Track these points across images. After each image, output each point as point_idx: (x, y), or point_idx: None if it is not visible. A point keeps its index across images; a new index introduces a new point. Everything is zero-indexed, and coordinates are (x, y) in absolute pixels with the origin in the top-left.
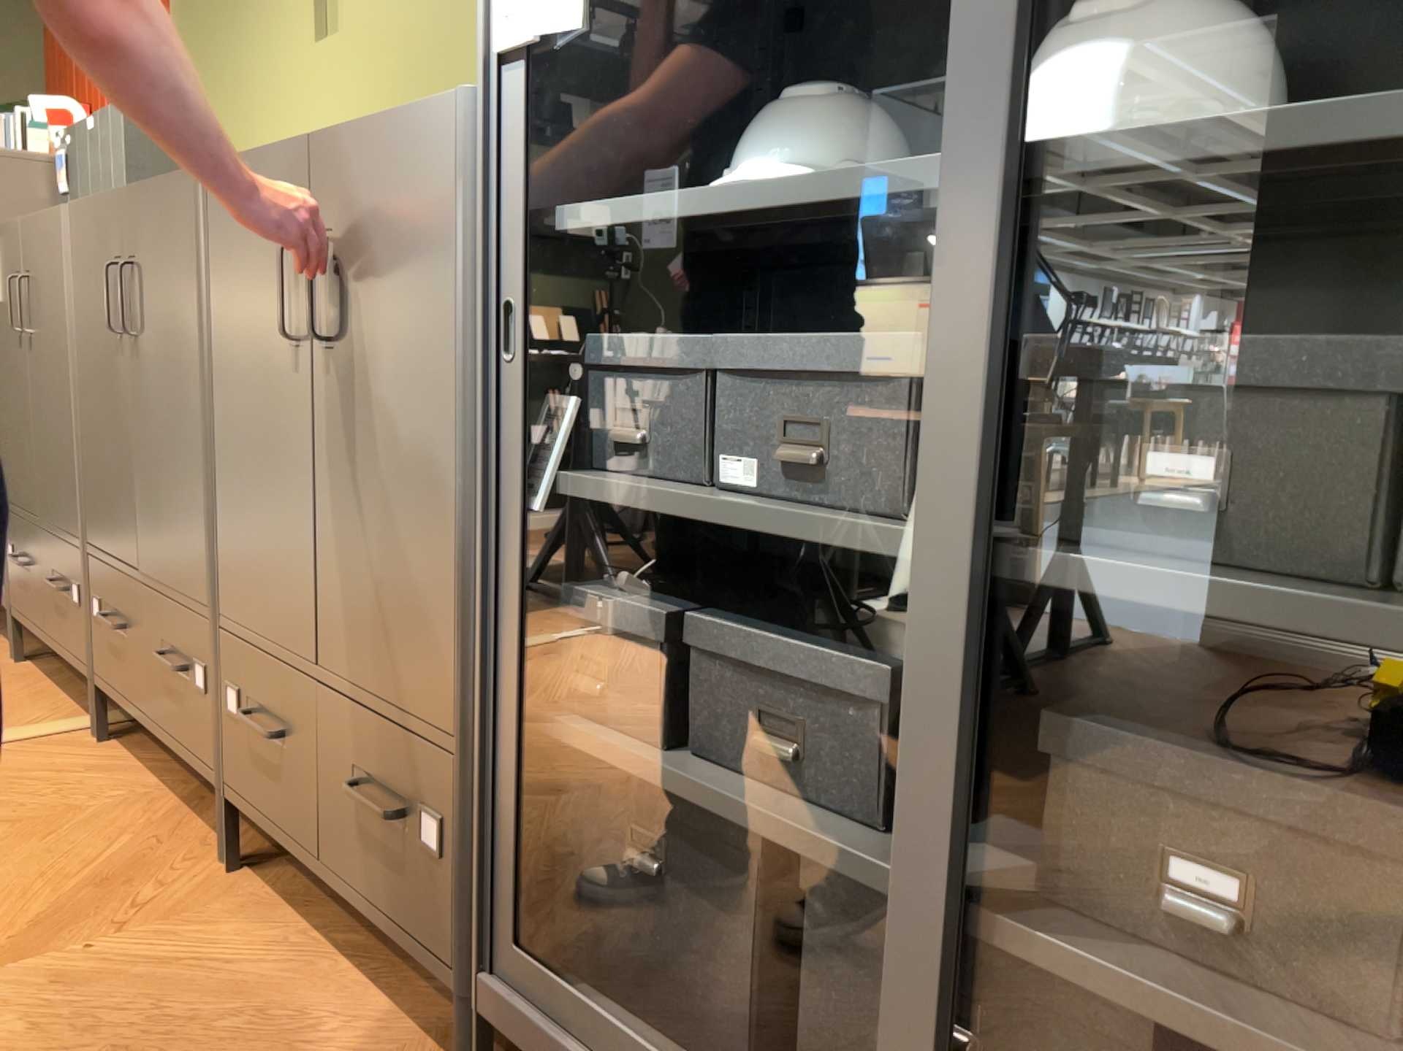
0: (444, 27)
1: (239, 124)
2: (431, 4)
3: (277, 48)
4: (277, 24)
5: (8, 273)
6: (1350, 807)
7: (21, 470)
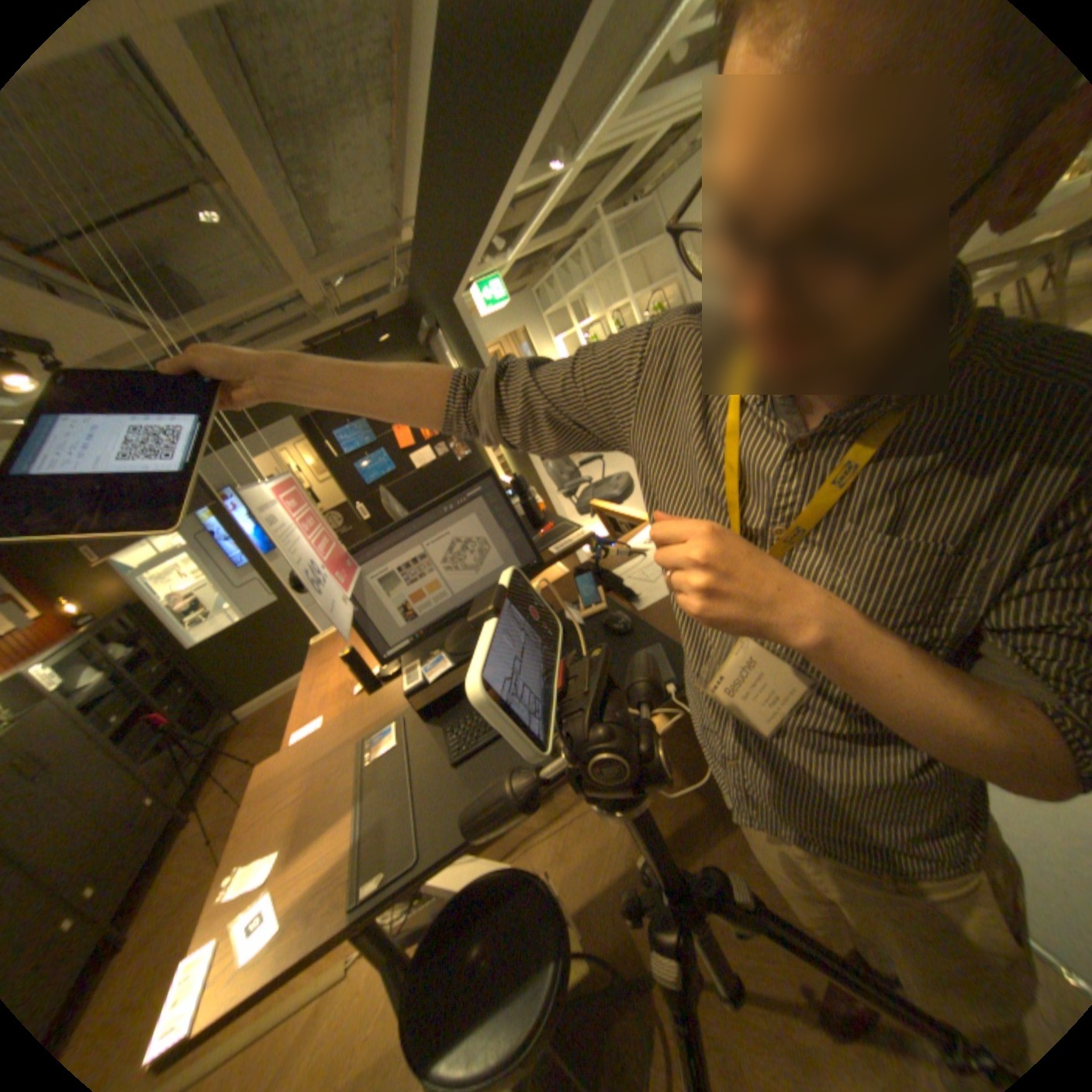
0: None
1: None
2: None
3: None
4: None
5: None
6: (161, 698)
7: None
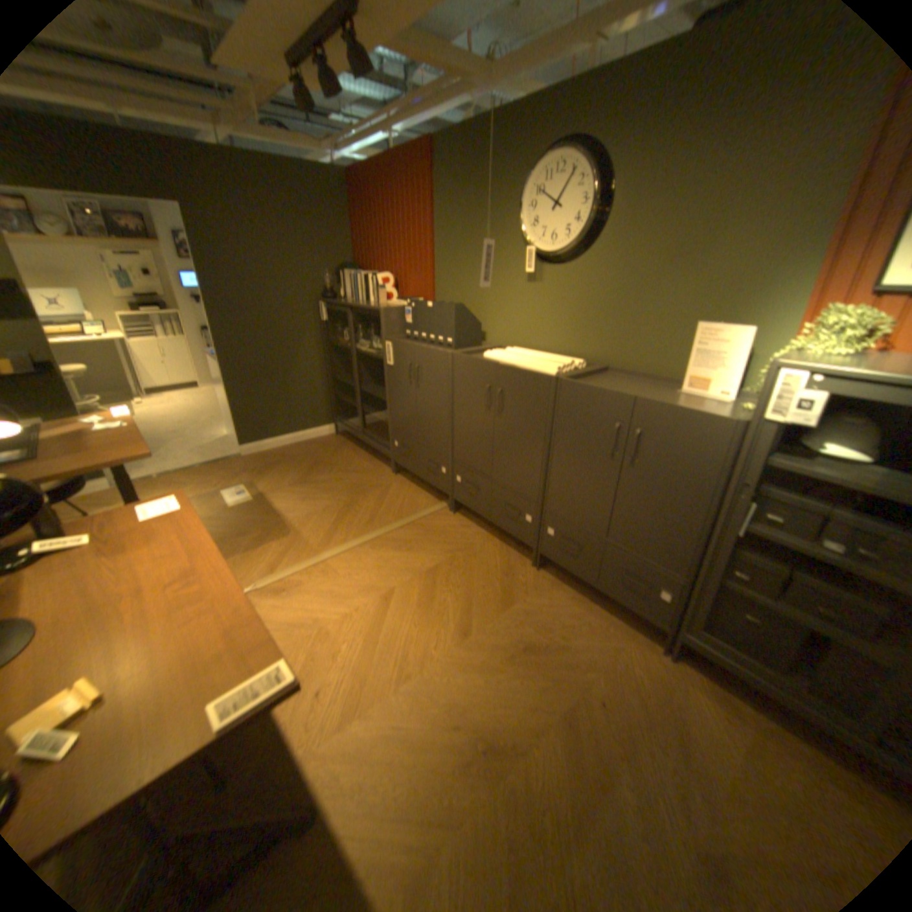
0: (607, 298)
1: (475, 297)
2: (600, 287)
3: (503, 275)
4: (503, 267)
5: (402, 357)
6: None
7: (405, 421)
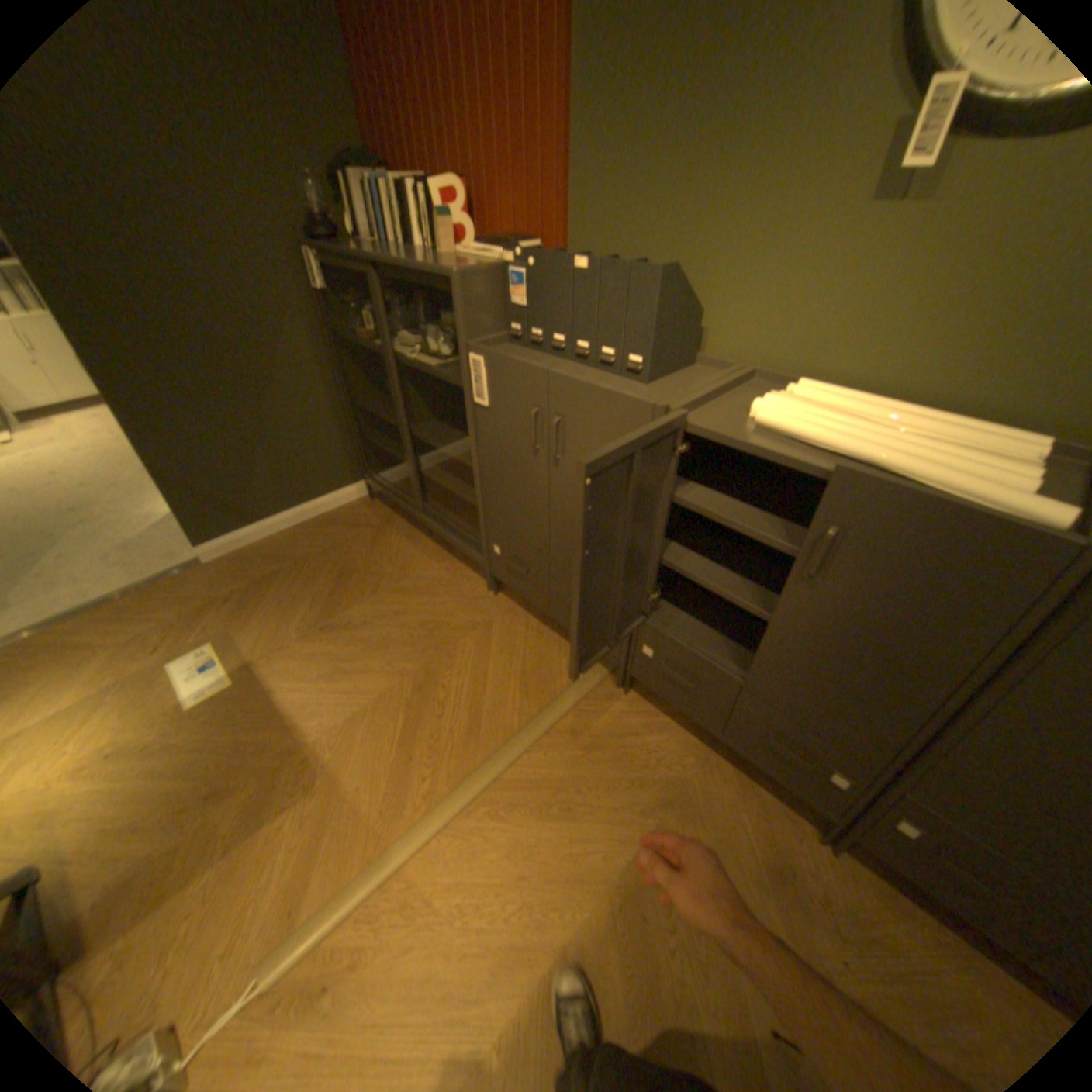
0: None
1: (686, 240)
2: None
3: (786, 179)
4: (793, 153)
5: (513, 394)
6: None
7: (520, 519)
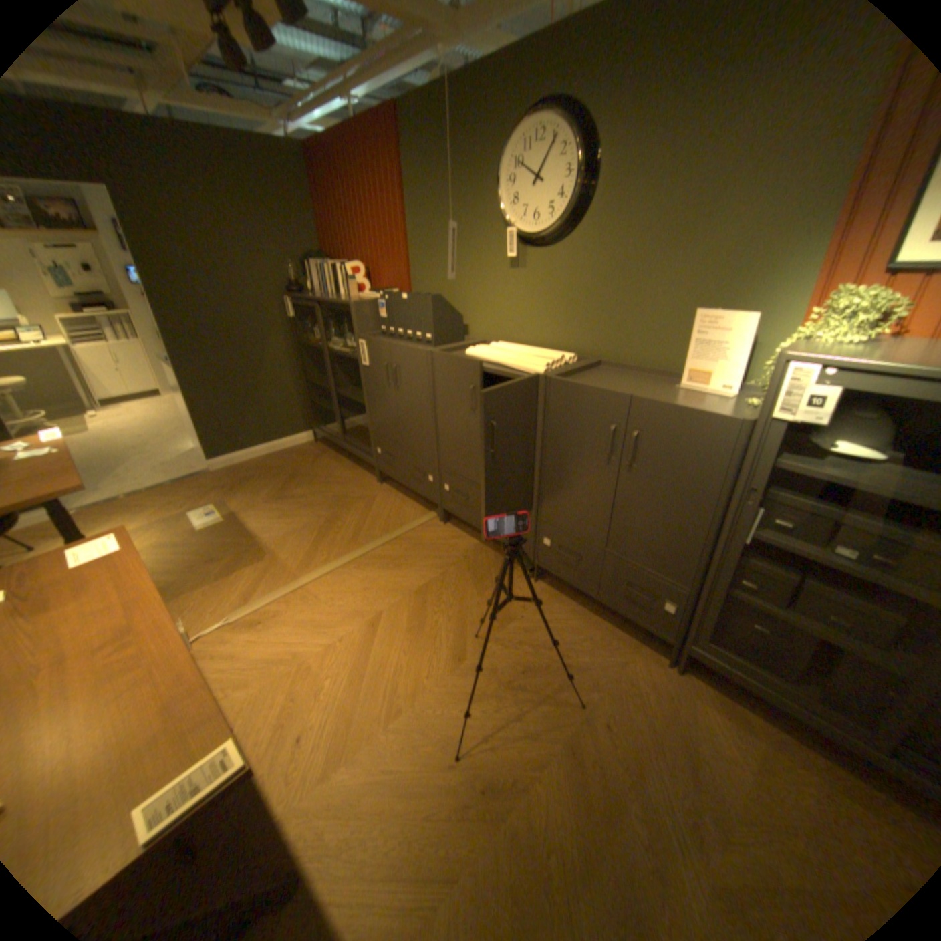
0: (598, 285)
1: (455, 288)
2: (589, 273)
3: (483, 262)
4: (483, 253)
5: (378, 358)
6: None
7: (387, 428)
